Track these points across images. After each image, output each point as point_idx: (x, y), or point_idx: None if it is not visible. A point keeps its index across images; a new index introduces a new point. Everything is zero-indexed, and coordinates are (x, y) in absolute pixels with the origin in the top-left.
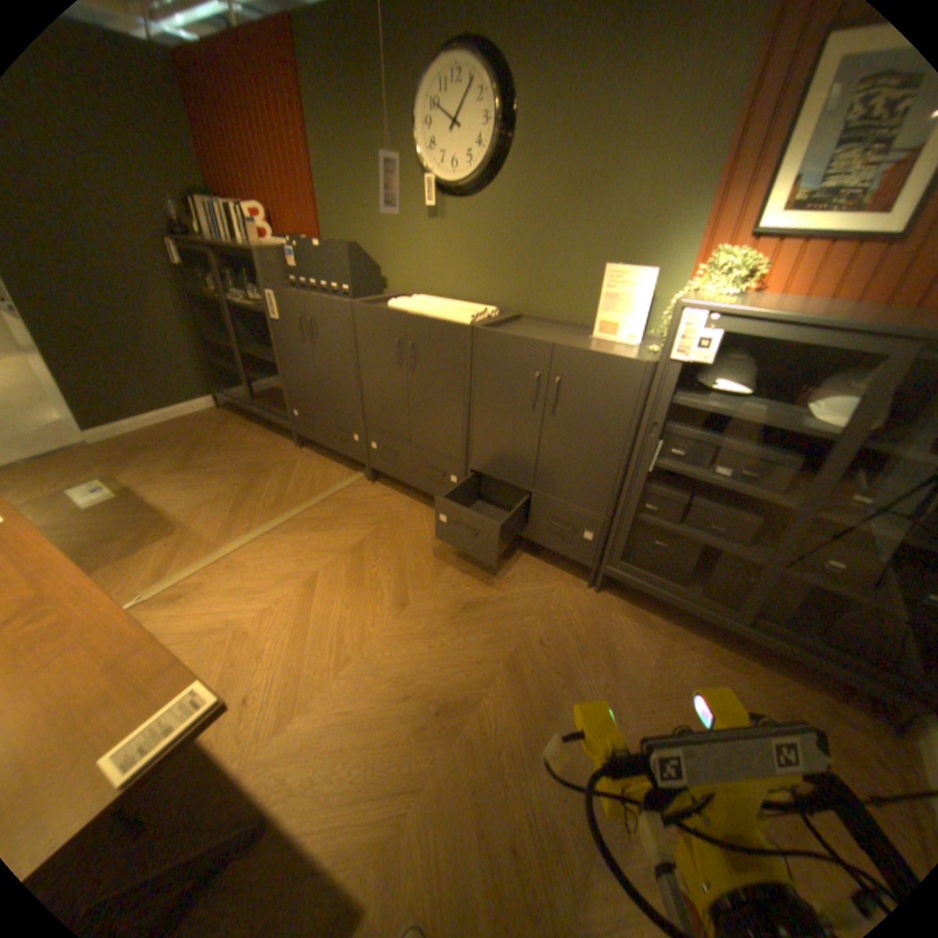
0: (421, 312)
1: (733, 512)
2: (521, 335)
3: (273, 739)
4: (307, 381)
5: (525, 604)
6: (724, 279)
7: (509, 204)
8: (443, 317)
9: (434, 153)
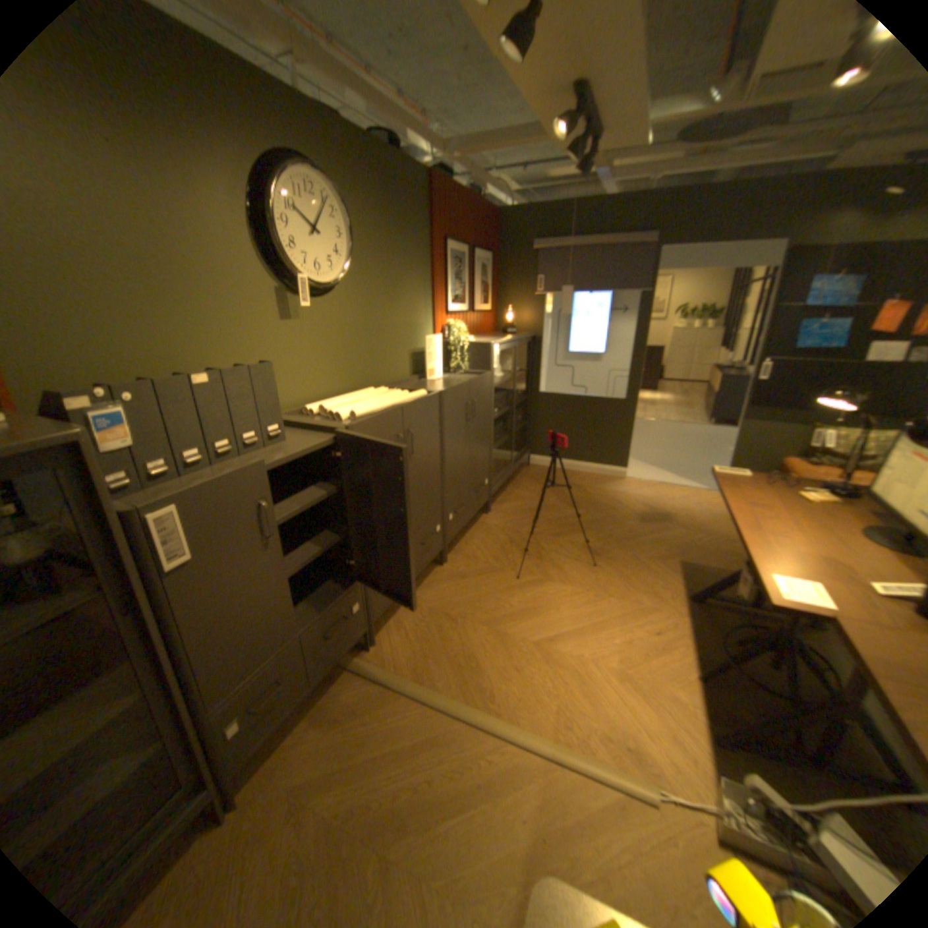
0: (390, 404)
1: (498, 426)
2: (453, 385)
3: (661, 611)
4: (266, 619)
5: (510, 534)
6: (464, 334)
7: (352, 302)
8: (408, 398)
9: (294, 252)
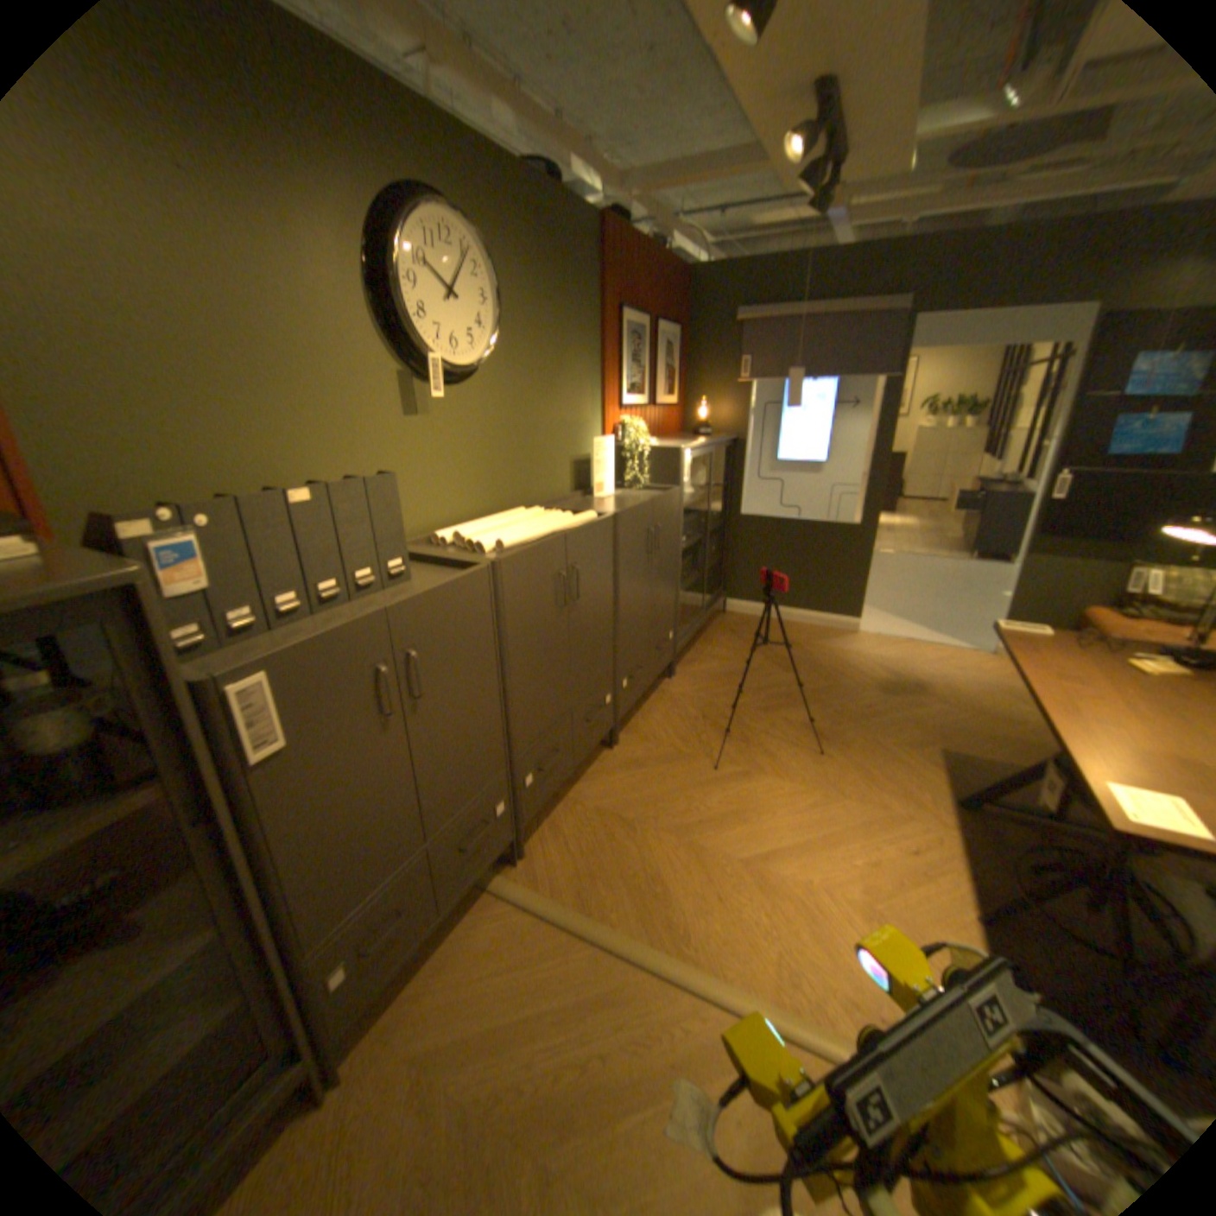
0: (550, 530)
1: (686, 560)
2: (631, 505)
3: (918, 820)
4: (385, 826)
5: (703, 707)
6: (643, 435)
7: (499, 392)
8: (573, 523)
9: (425, 323)
